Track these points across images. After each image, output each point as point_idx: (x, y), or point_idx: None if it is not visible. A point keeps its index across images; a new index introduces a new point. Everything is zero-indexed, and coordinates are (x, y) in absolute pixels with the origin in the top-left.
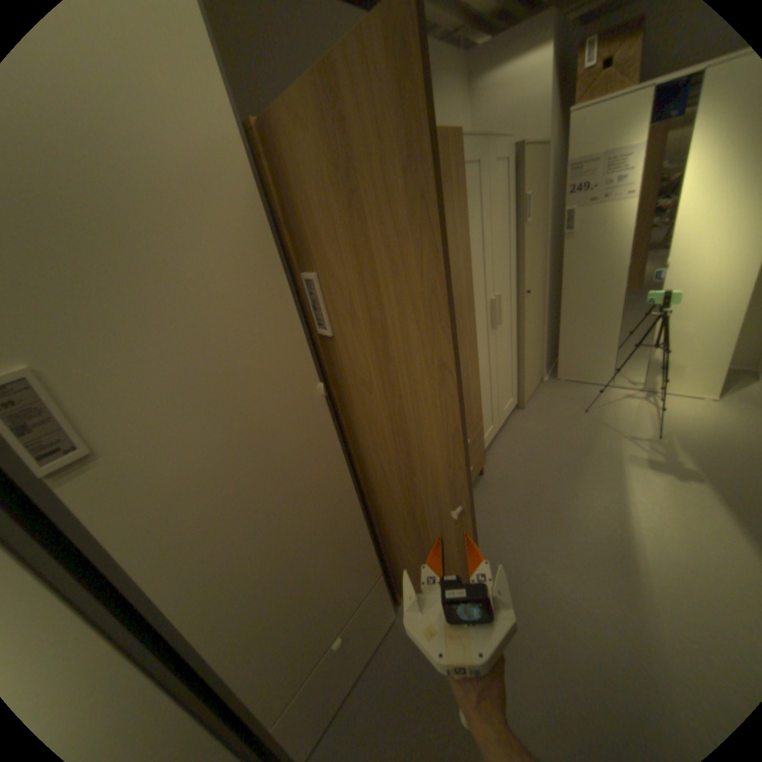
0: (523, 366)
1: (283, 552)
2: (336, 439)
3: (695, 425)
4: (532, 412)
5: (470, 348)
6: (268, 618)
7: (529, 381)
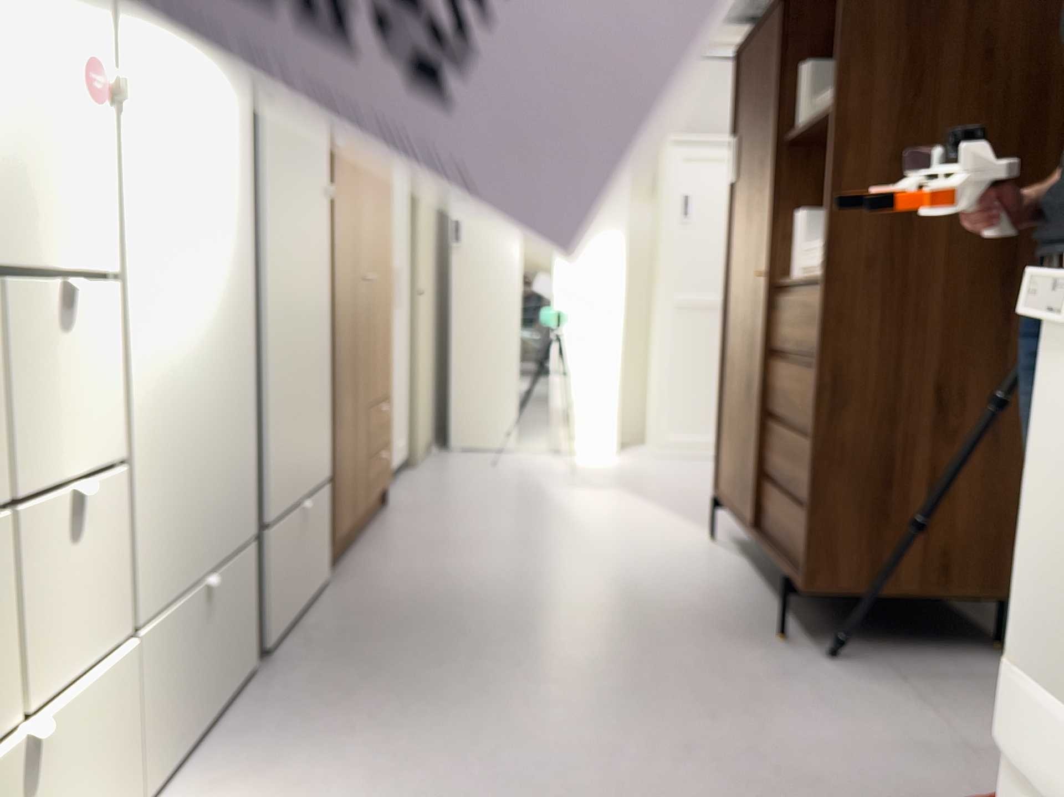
0: (417, 394)
1: (298, 319)
2: (326, 252)
3: (603, 466)
4: (428, 469)
5: (389, 289)
6: (285, 377)
7: (421, 427)
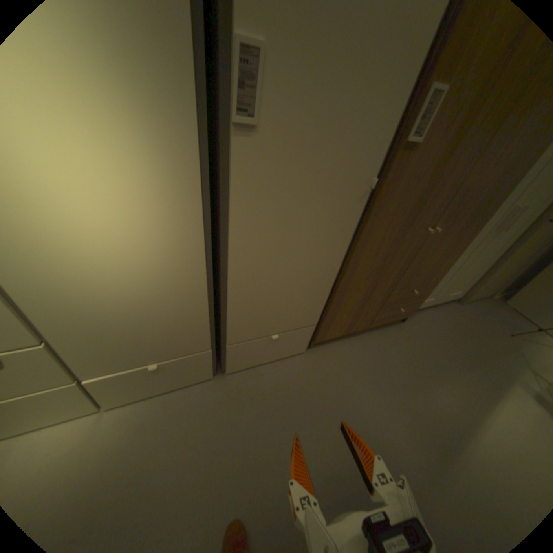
0: (492, 275)
1: (288, 267)
2: (356, 224)
3: None
4: (468, 311)
5: (475, 230)
6: (261, 294)
7: (486, 289)
